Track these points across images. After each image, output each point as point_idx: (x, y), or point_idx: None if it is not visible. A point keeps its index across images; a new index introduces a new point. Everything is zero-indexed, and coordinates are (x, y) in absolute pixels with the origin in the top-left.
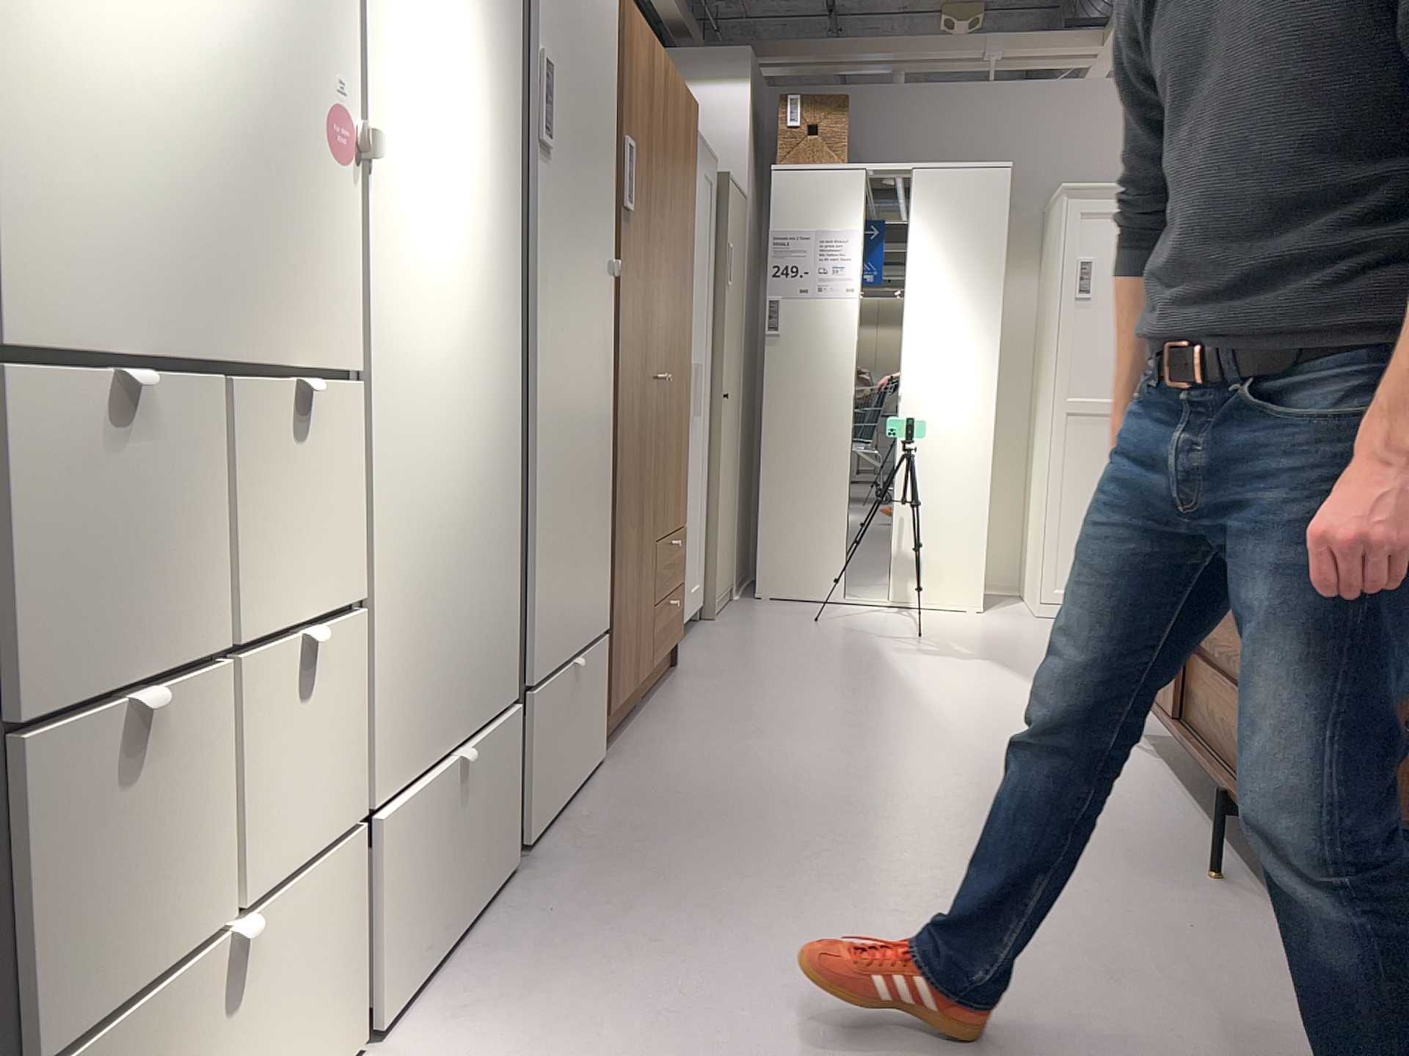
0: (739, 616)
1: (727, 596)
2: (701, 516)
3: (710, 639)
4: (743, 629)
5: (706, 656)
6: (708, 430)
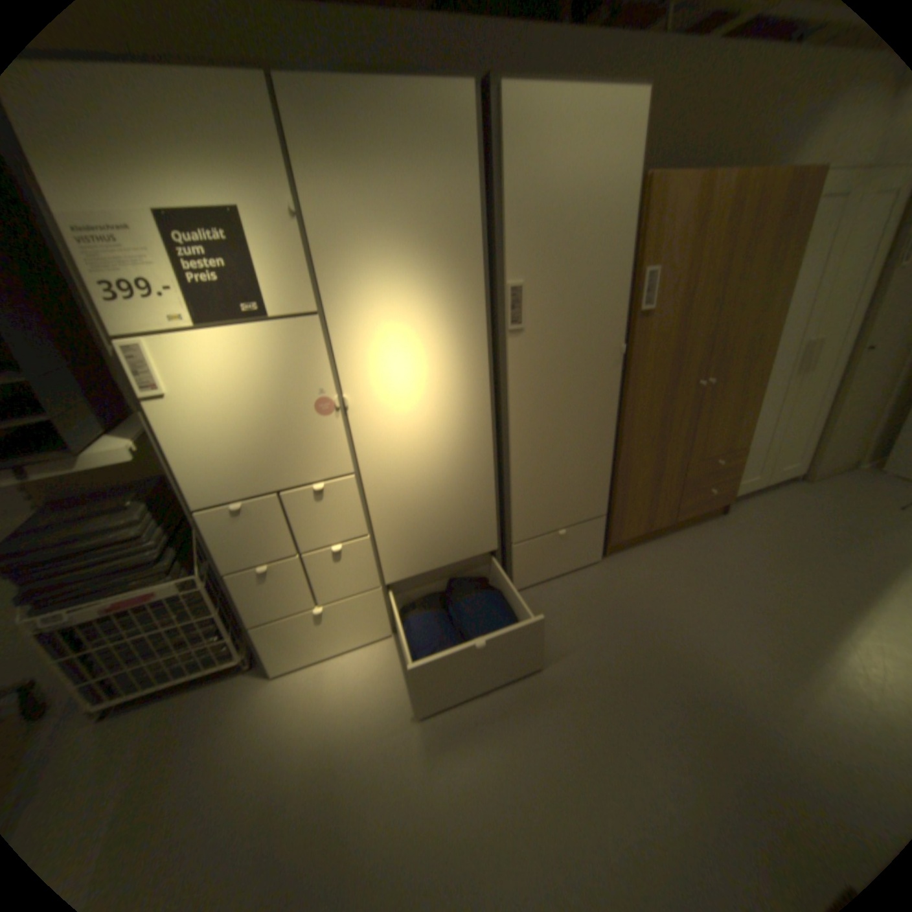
0: (841, 485)
1: (845, 468)
2: (815, 427)
3: (788, 499)
4: (827, 497)
5: (763, 512)
6: (840, 374)
